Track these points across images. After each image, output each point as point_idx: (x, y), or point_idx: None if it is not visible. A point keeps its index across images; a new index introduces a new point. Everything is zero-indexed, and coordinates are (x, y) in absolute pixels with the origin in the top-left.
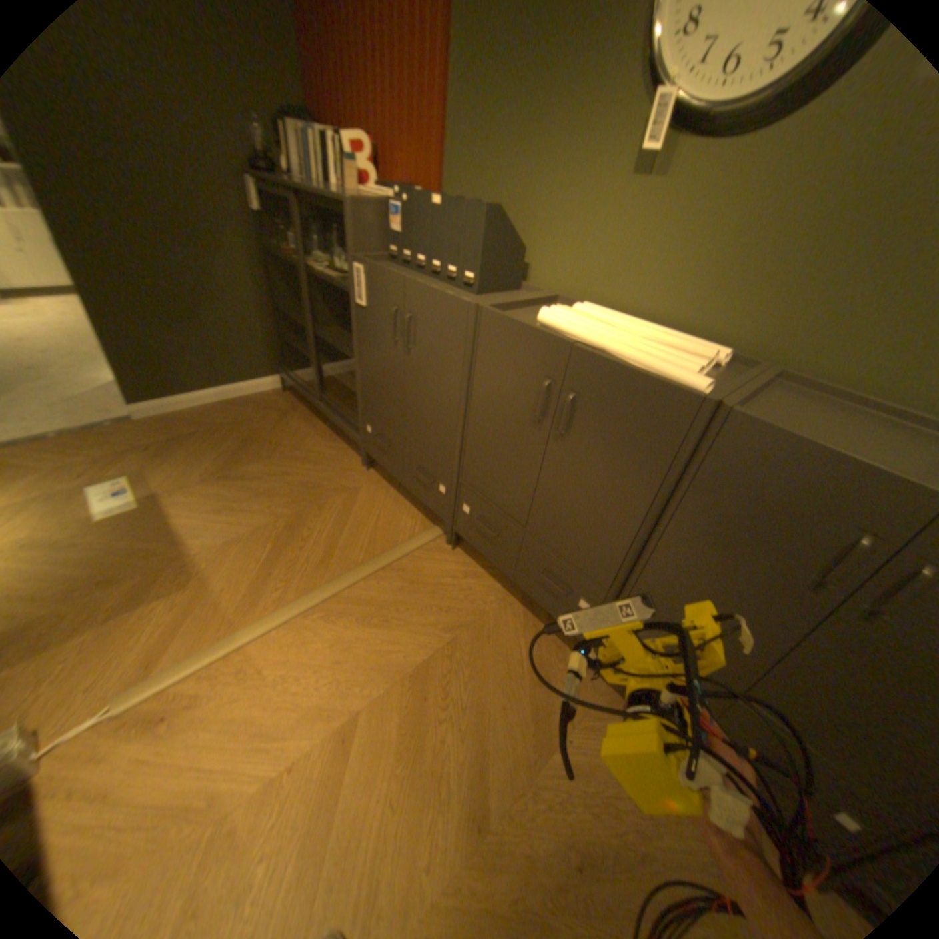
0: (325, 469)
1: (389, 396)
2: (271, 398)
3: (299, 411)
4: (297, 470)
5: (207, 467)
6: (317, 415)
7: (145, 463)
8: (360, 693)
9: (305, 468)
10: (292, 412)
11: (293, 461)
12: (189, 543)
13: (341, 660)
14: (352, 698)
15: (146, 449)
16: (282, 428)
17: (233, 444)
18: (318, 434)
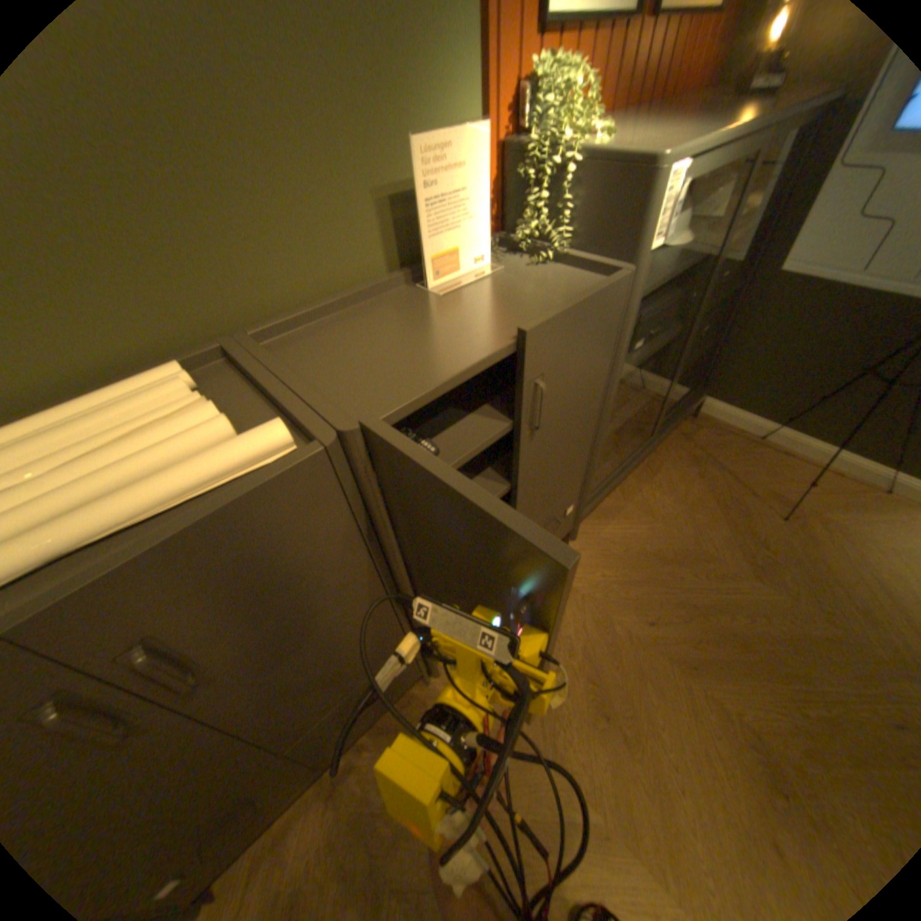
0: None
1: None
2: None
3: None
4: None
5: None
6: None
7: None
8: None
9: None
10: None
11: None
12: None
13: None
14: None
15: None
16: None
17: None
18: None
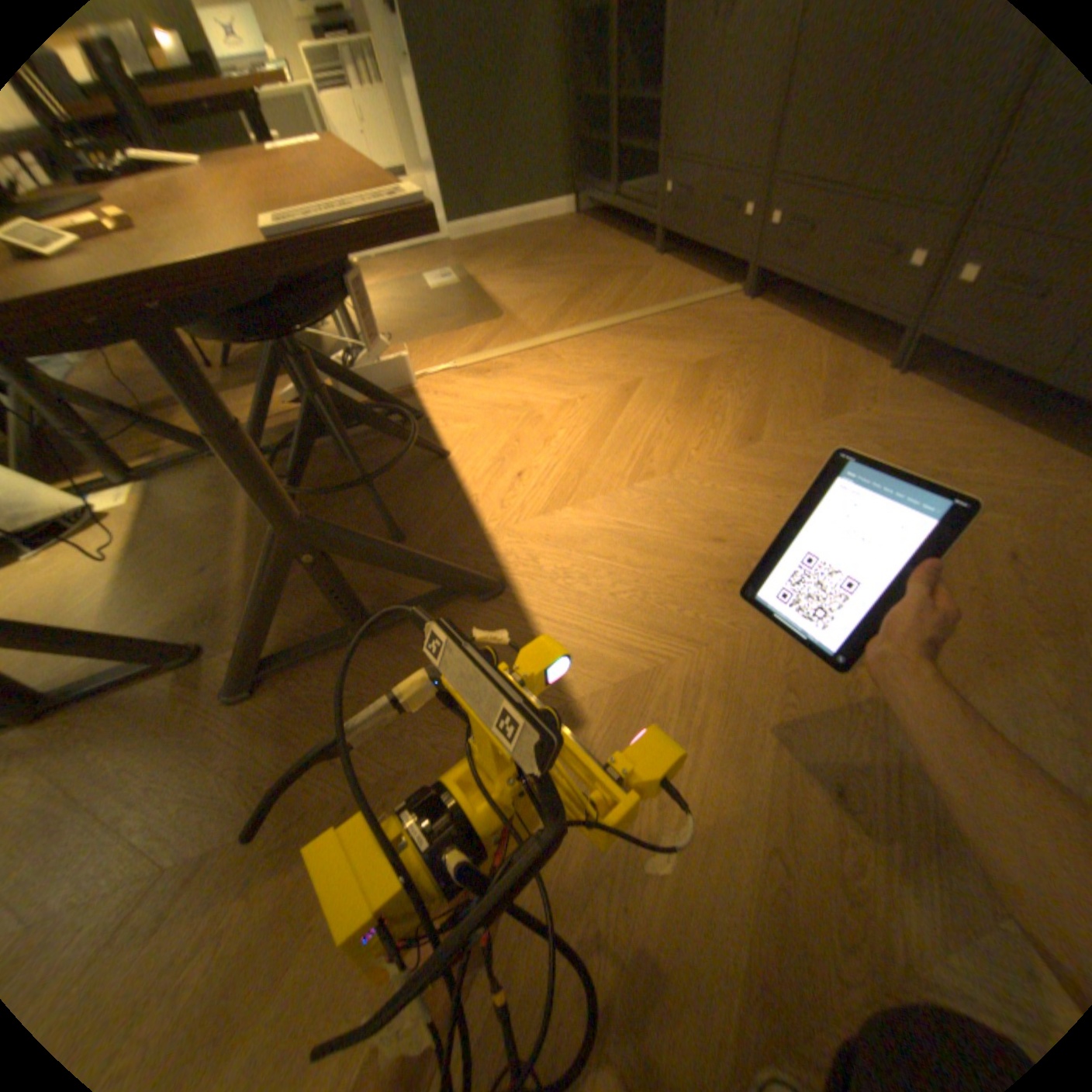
0: (617, 258)
1: (699, 112)
2: (565, 221)
3: (592, 226)
4: (590, 260)
5: (511, 262)
6: (610, 227)
7: (463, 262)
8: (644, 371)
9: (598, 258)
10: (585, 227)
11: (586, 255)
12: (501, 299)
13: (627, 355)
14: (637, 373)
15: (463, 255)
16: (576, 237)
17: (532, 249)
18: (610, 239)
